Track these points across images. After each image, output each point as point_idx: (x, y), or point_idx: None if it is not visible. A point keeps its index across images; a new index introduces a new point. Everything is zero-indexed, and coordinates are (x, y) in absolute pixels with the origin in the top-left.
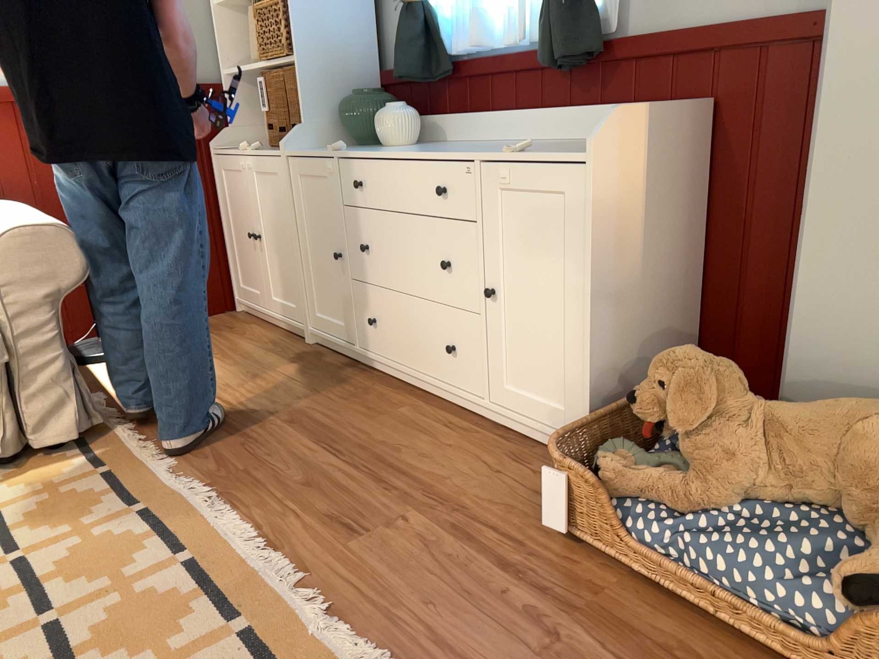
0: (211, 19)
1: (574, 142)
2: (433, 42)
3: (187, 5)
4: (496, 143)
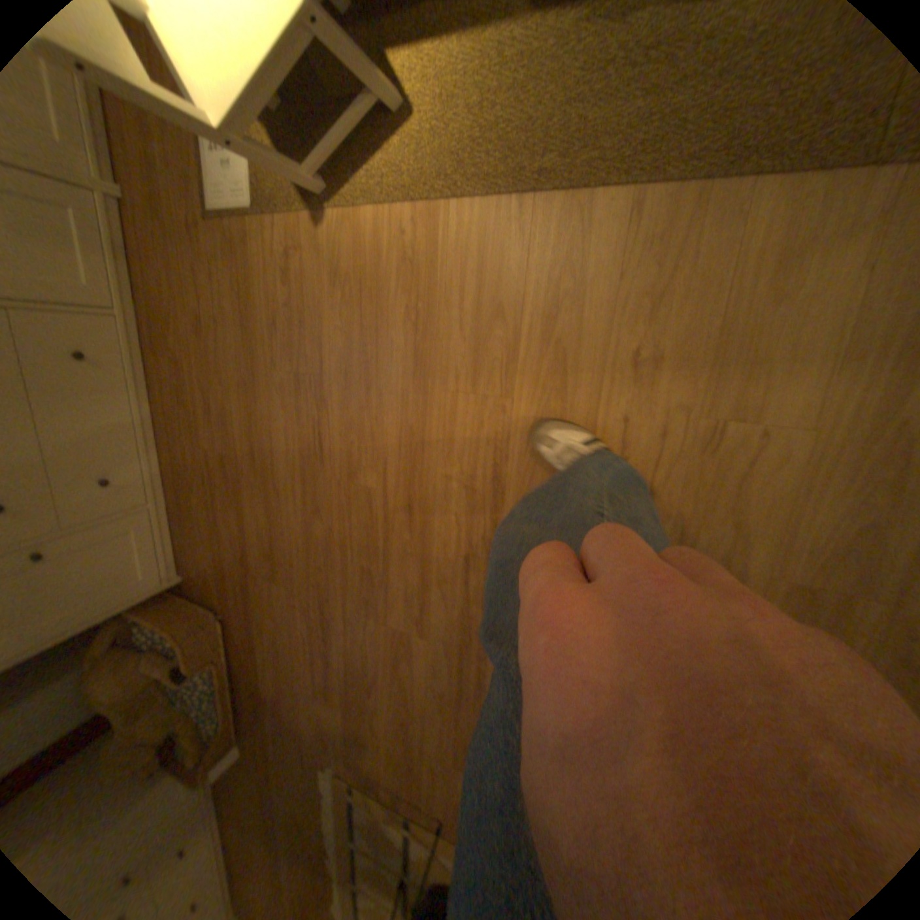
0: None
1: None
2: None
3: None
4: None
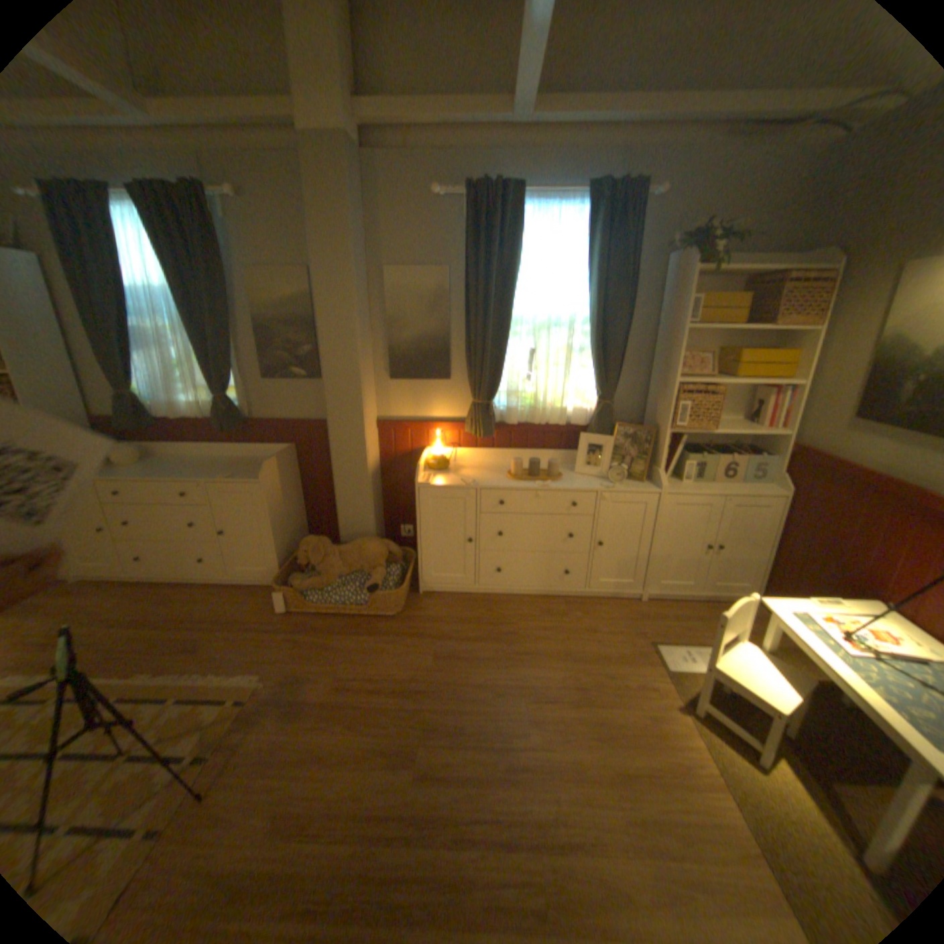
0: None
1: (238, 459)
2: (136, 408)
3: None
4: (193, 460)
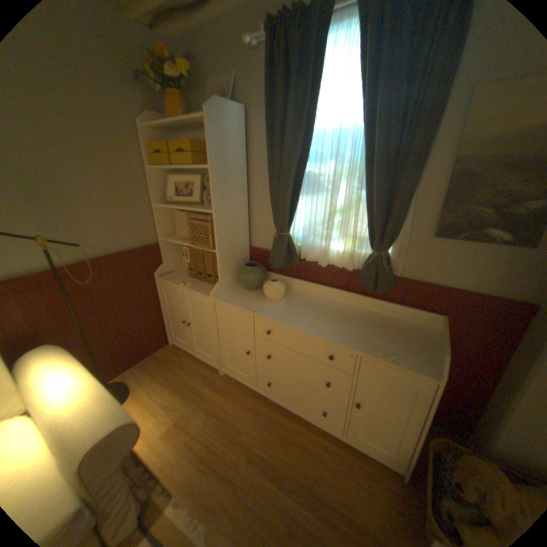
0: (150, 210)
1: (374, 316)
2: (289, 247)
3: (137, 205)
4: (328, 304)
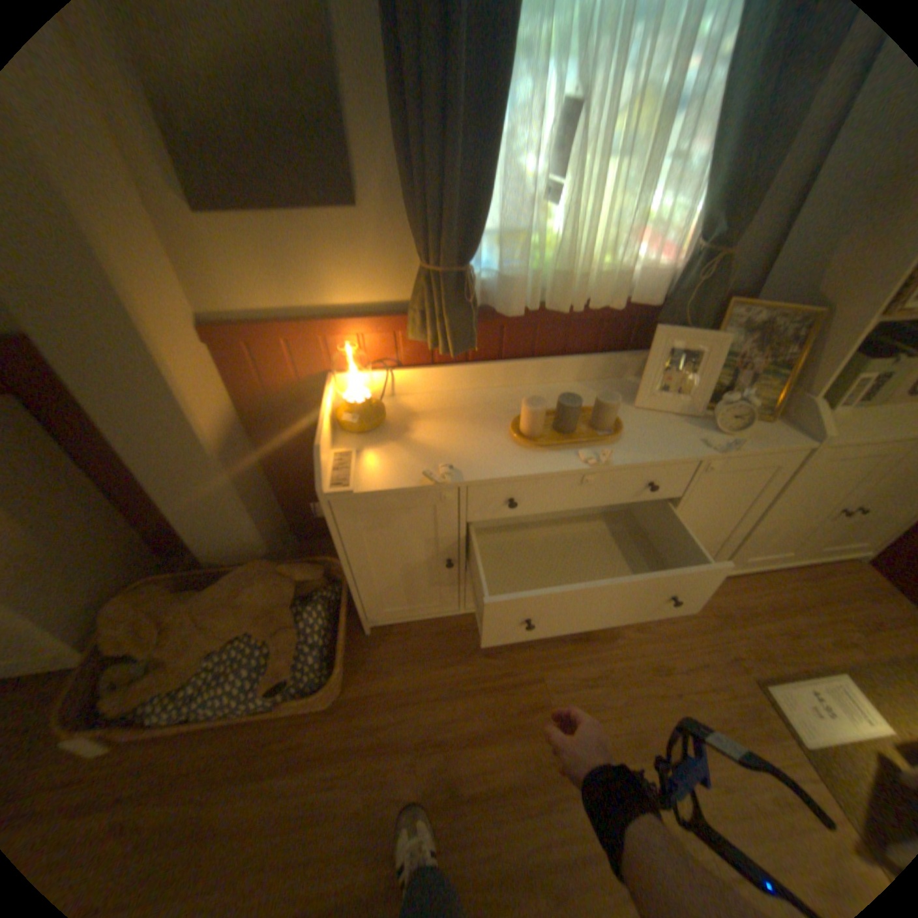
0: None
1: None
2: None
3: None
4: None
